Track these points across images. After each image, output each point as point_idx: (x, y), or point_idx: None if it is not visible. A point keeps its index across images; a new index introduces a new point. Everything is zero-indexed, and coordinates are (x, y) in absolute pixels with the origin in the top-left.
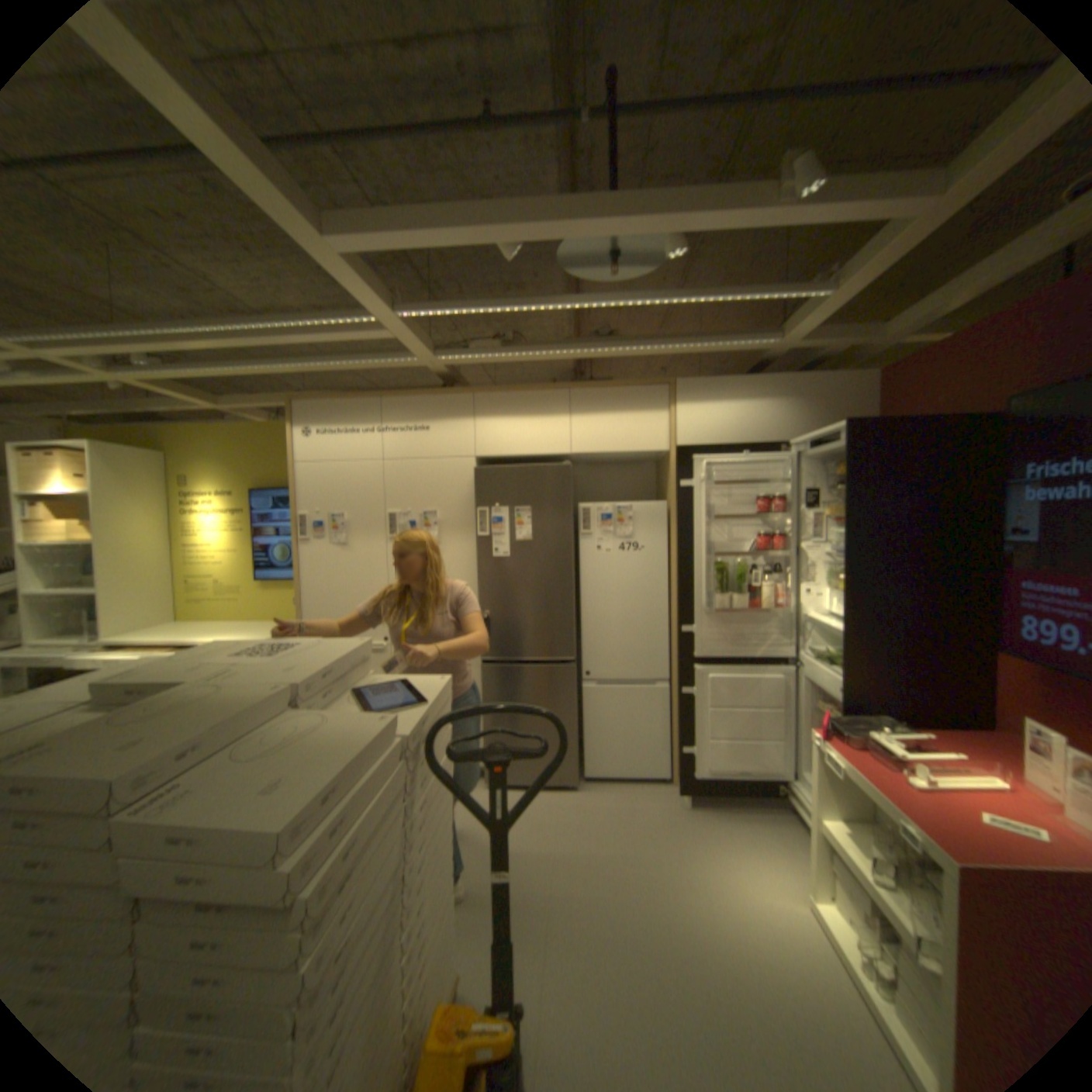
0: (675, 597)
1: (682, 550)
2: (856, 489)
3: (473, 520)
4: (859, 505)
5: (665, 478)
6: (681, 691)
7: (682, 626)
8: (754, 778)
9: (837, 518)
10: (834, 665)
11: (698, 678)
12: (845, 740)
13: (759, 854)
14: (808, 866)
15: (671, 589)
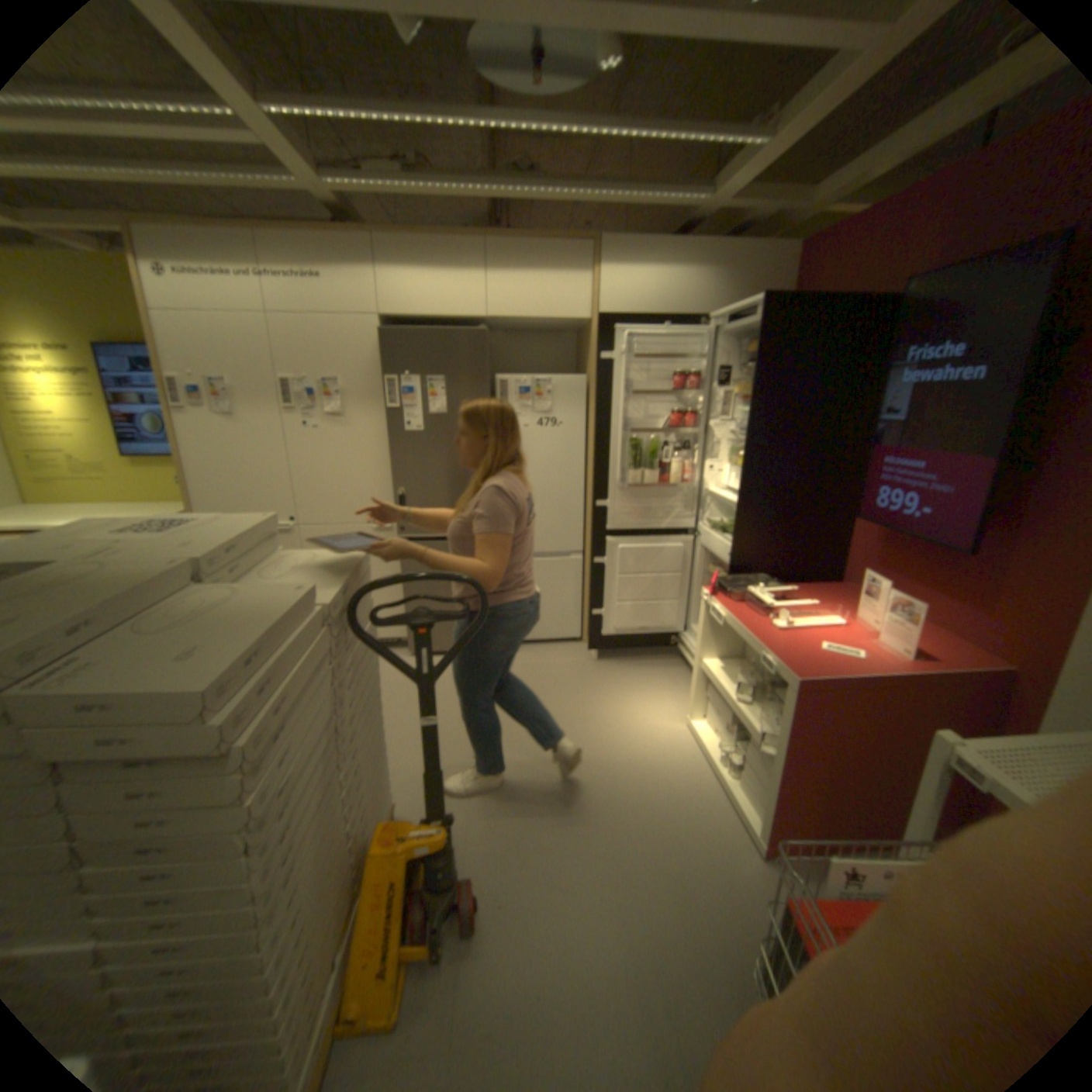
0: (591, 473)
1: (600, 426)
2: (765, 366)
3: (382, 388)
4: (766, 382)
5: (587, 348)
6: (594, 560)
7: (597, 501)
8: (651, 631)
9: (745, 395)
10: (727, 533)
11: (609, 548)
12: (729, 593)
13: (652, 688)
14: (688, 695)
15: (588, 465)
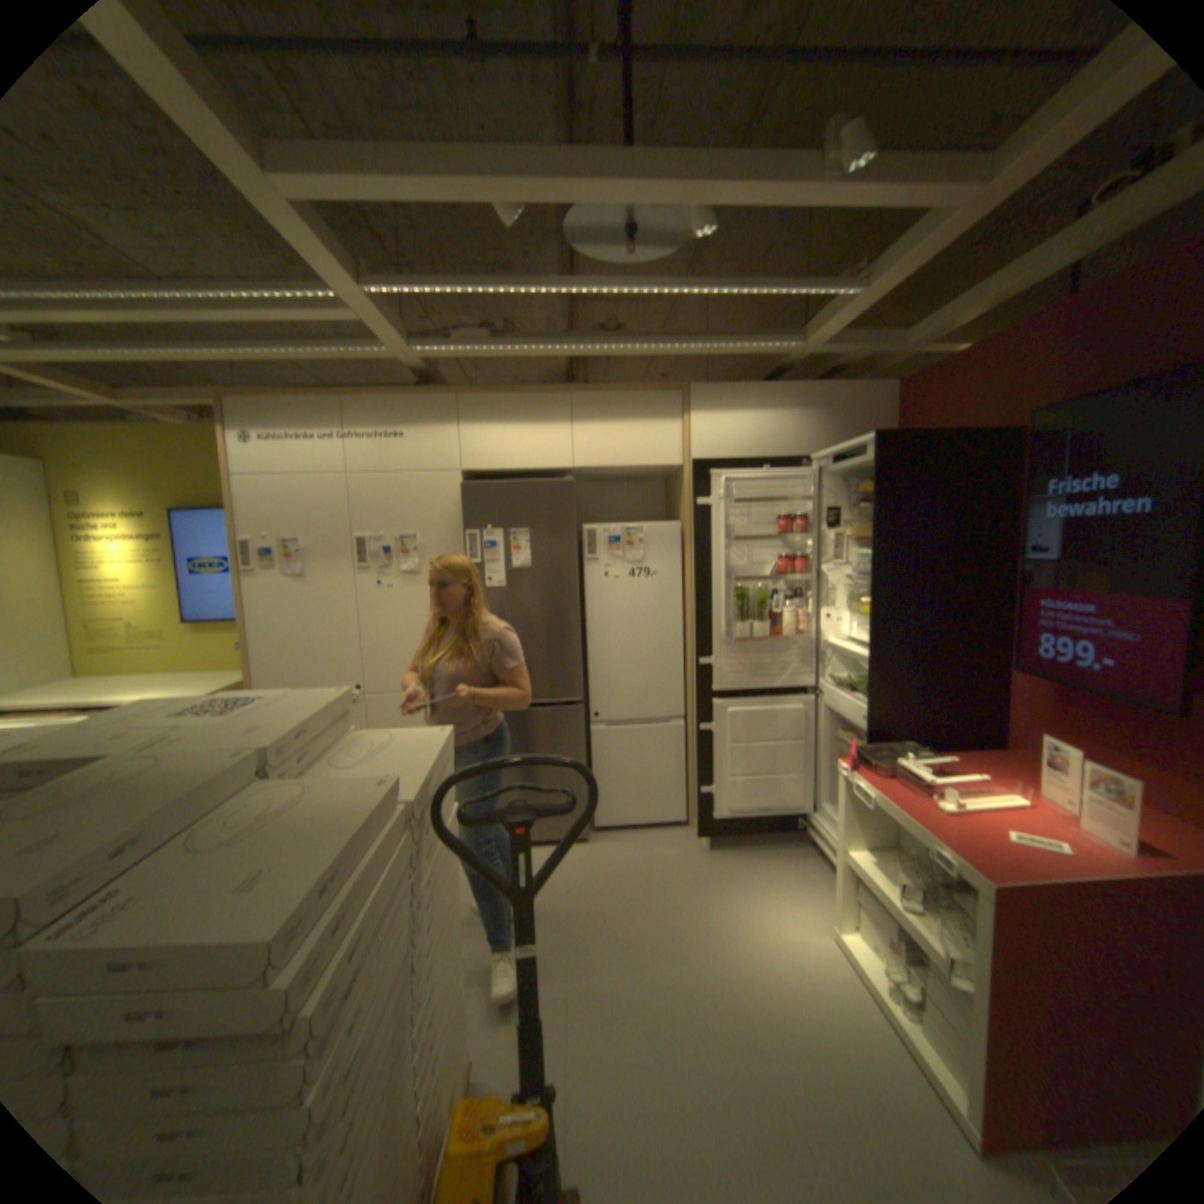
0: (689, 627)
1: (697, 575)
2: (882, 506)
3: (461, 544)
4: (885, 523)
5: (677, 495)
6: (698, 727)
7: (698, 657)
8: (773, 812)
9: (858, 537)
10: (857, 692)
11: (716, 712)
12: (871, 767)
13: (781, 889)
14: (829, 897)
15: (685, 617)
